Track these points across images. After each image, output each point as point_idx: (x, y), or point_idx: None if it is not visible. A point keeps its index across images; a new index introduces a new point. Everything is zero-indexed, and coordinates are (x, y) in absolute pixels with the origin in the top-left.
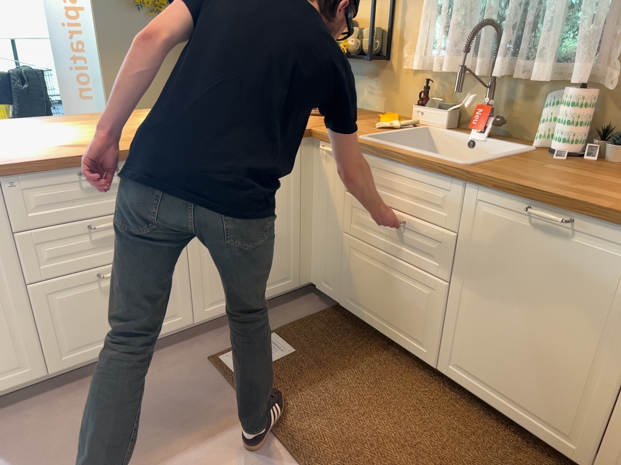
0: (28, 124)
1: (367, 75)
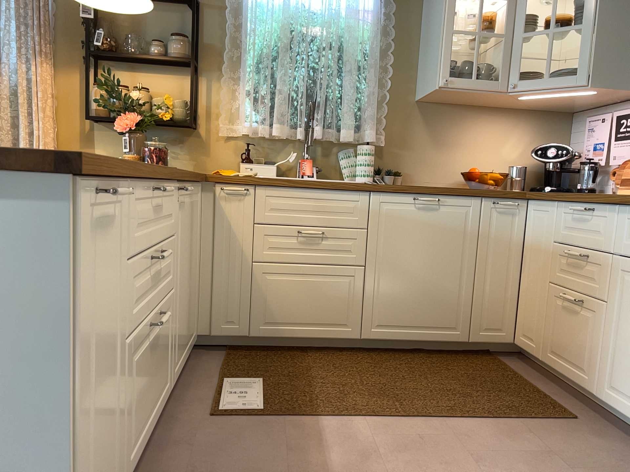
0: None
1: (171, 141)
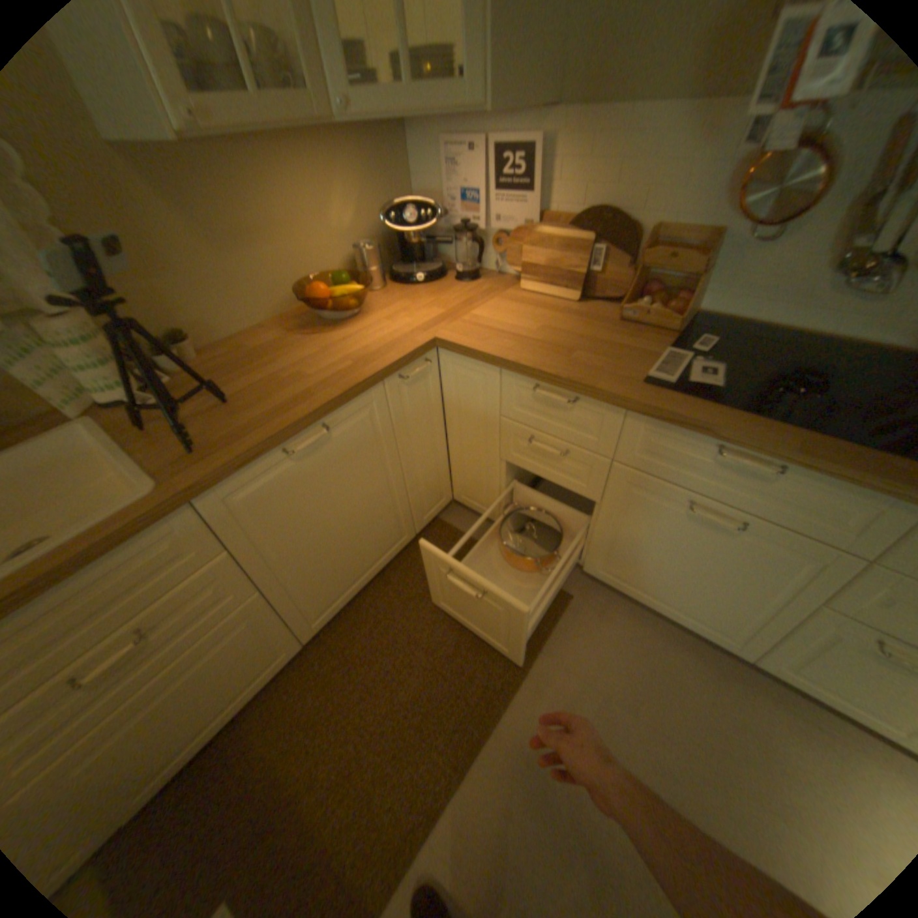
0: None
1: None
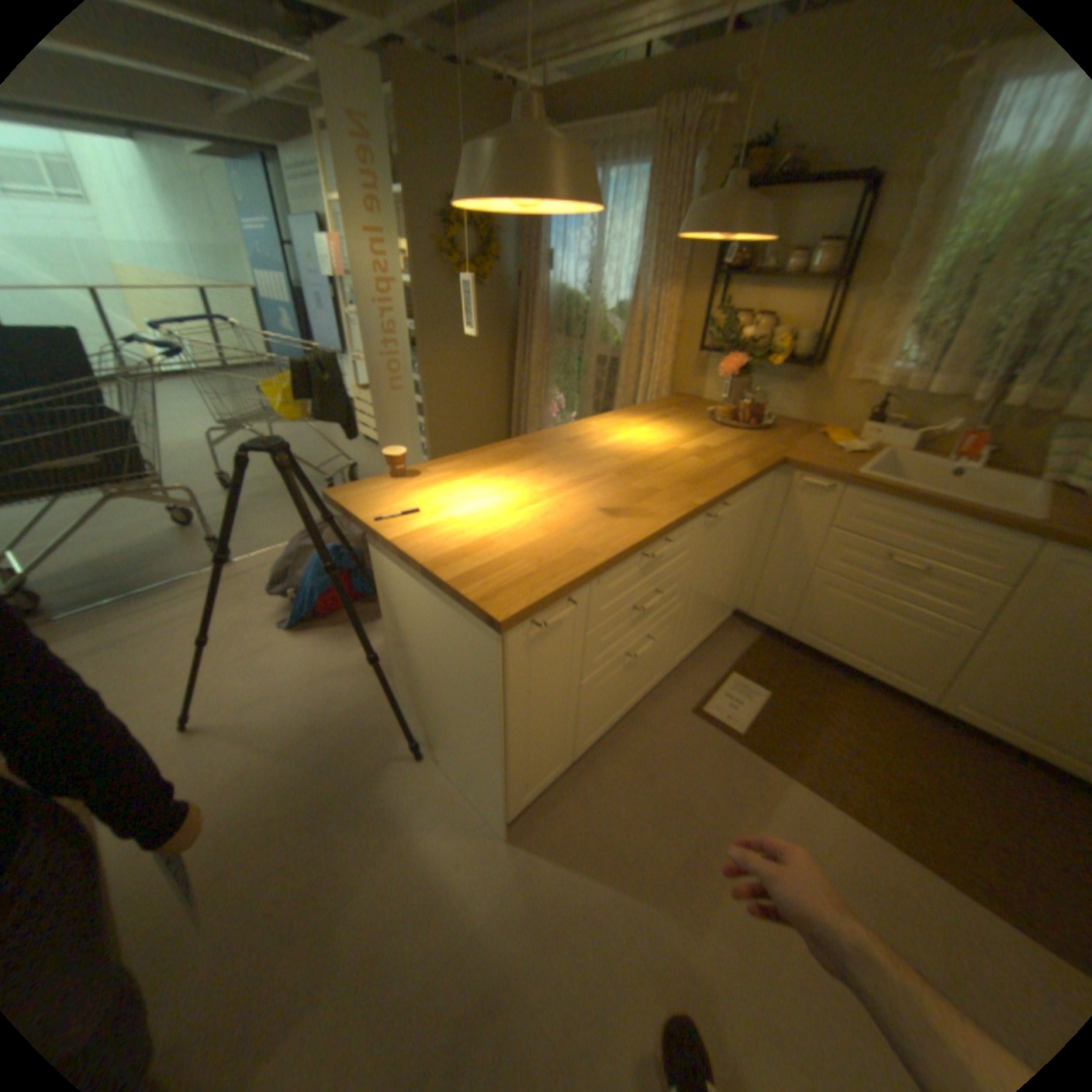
0: (479, 468)
1: (785, 378)
